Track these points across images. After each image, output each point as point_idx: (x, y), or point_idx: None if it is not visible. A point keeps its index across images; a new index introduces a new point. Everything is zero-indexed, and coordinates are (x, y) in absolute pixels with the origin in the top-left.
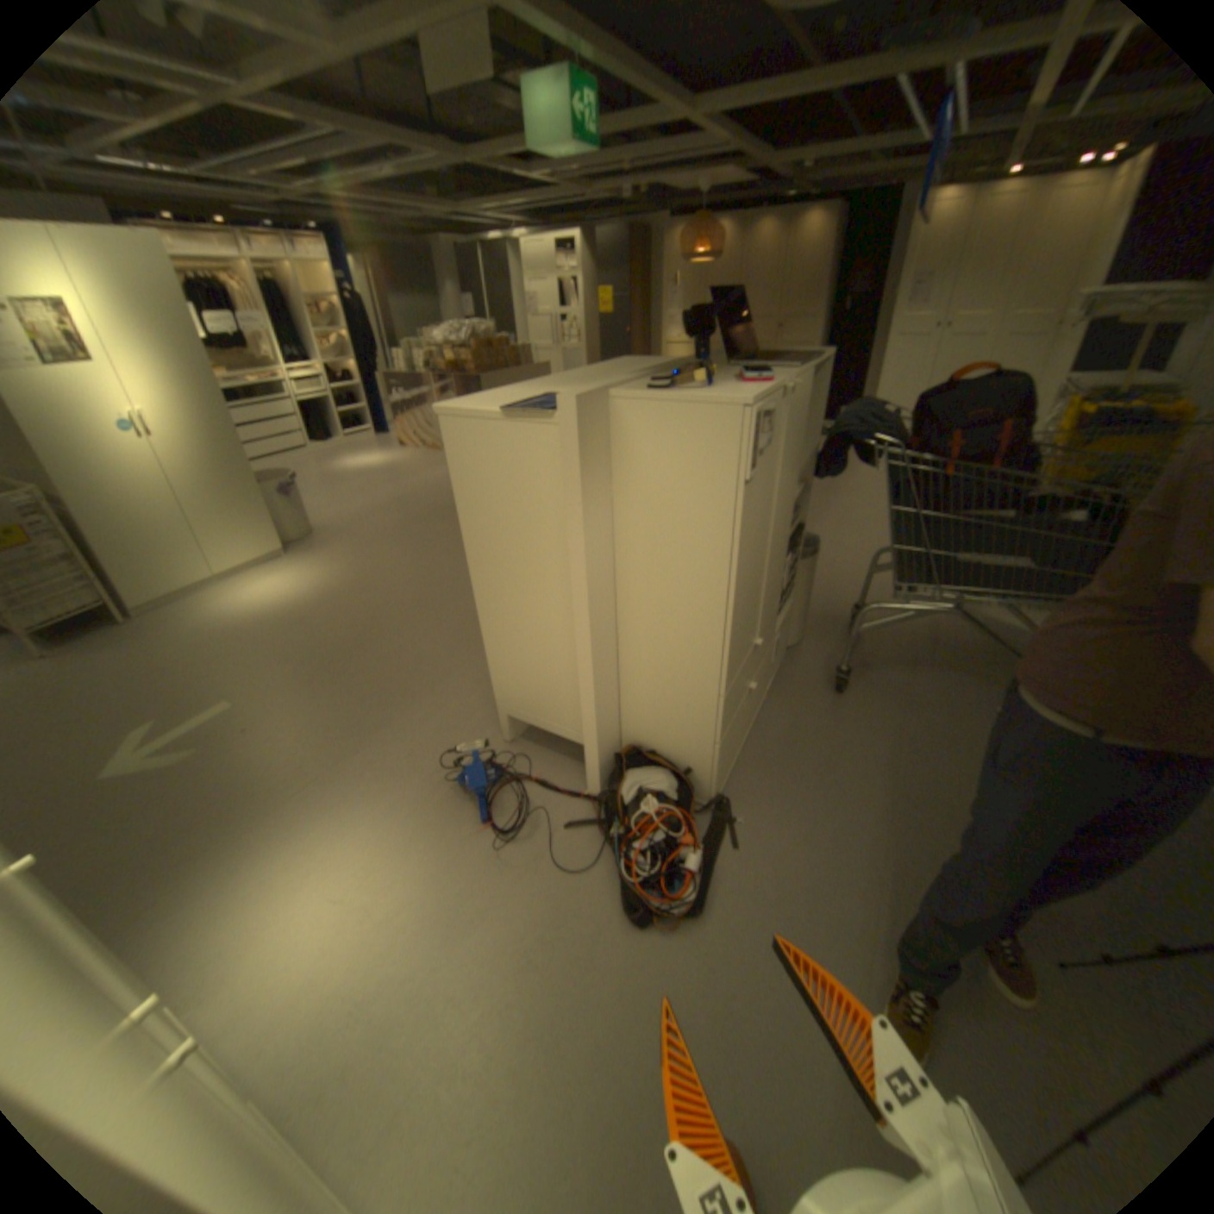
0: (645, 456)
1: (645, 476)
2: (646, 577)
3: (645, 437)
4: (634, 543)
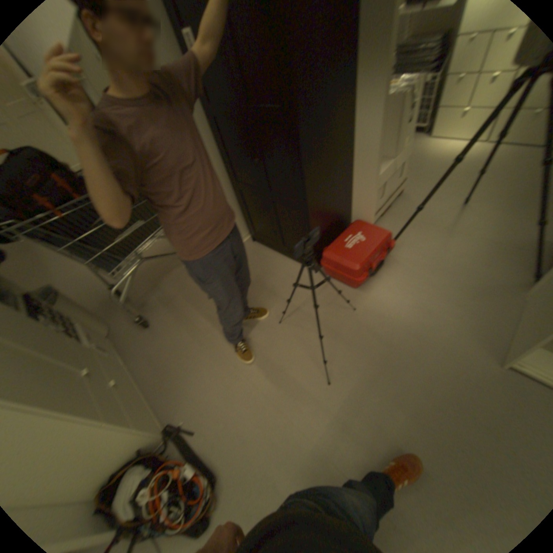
0: None
1: None
2: None
3: None
4: None
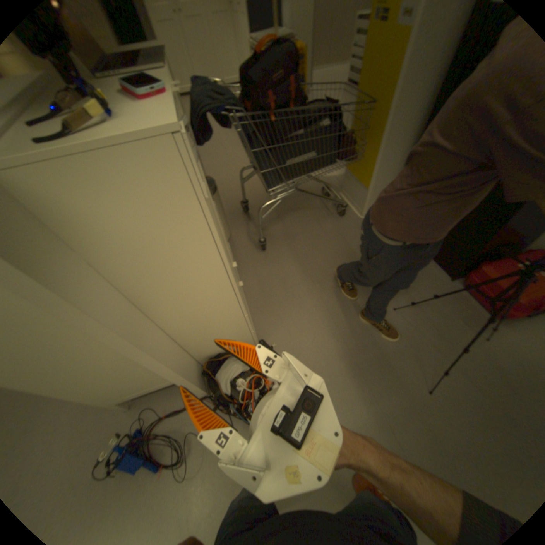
0: (96, 215)
1: (109, 230)
2: (162, 292)
3: (81, 197)
4: (136, 279)
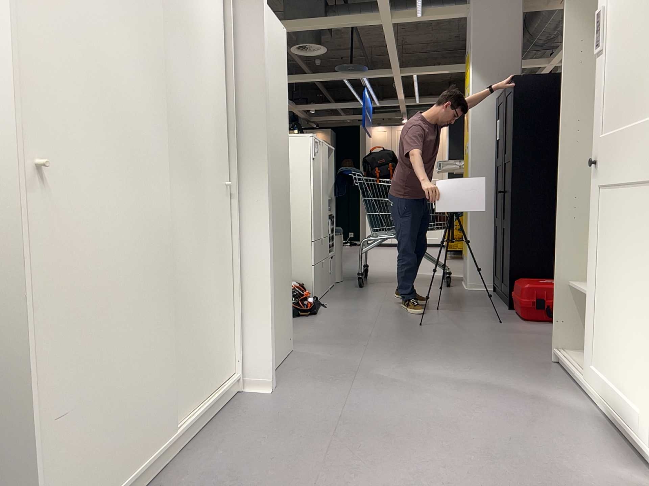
0: None
1: None
2: None
3: None
4: None
